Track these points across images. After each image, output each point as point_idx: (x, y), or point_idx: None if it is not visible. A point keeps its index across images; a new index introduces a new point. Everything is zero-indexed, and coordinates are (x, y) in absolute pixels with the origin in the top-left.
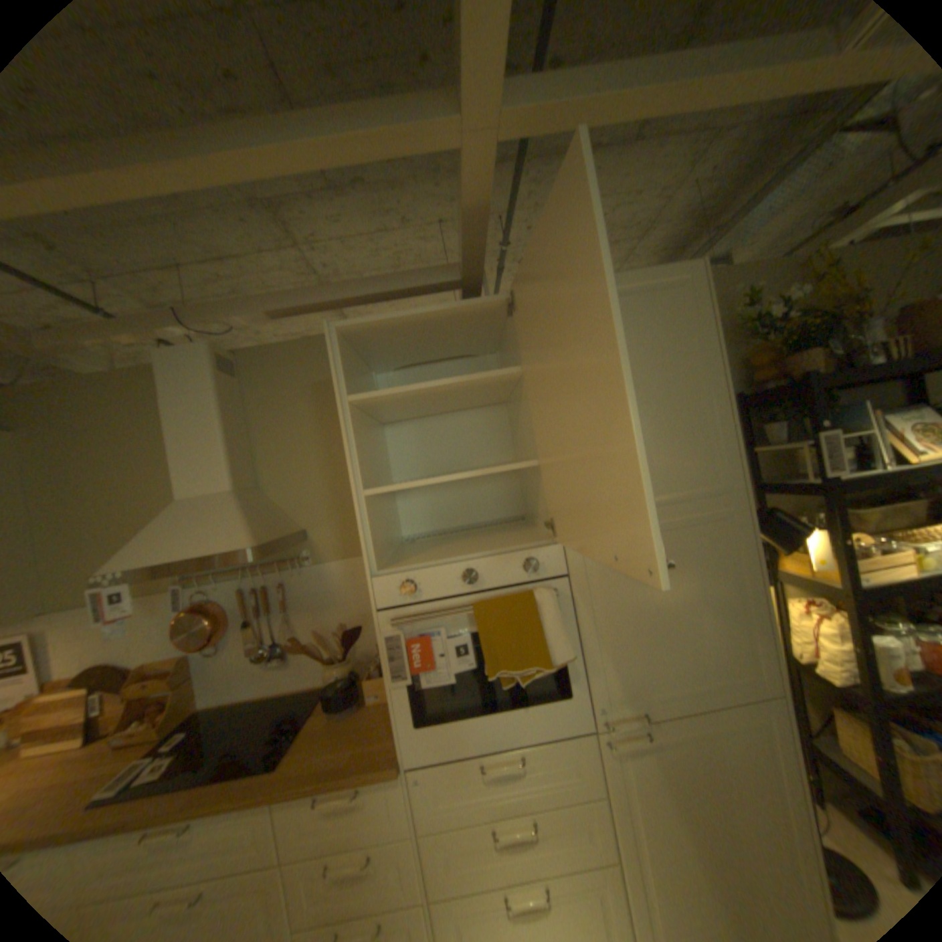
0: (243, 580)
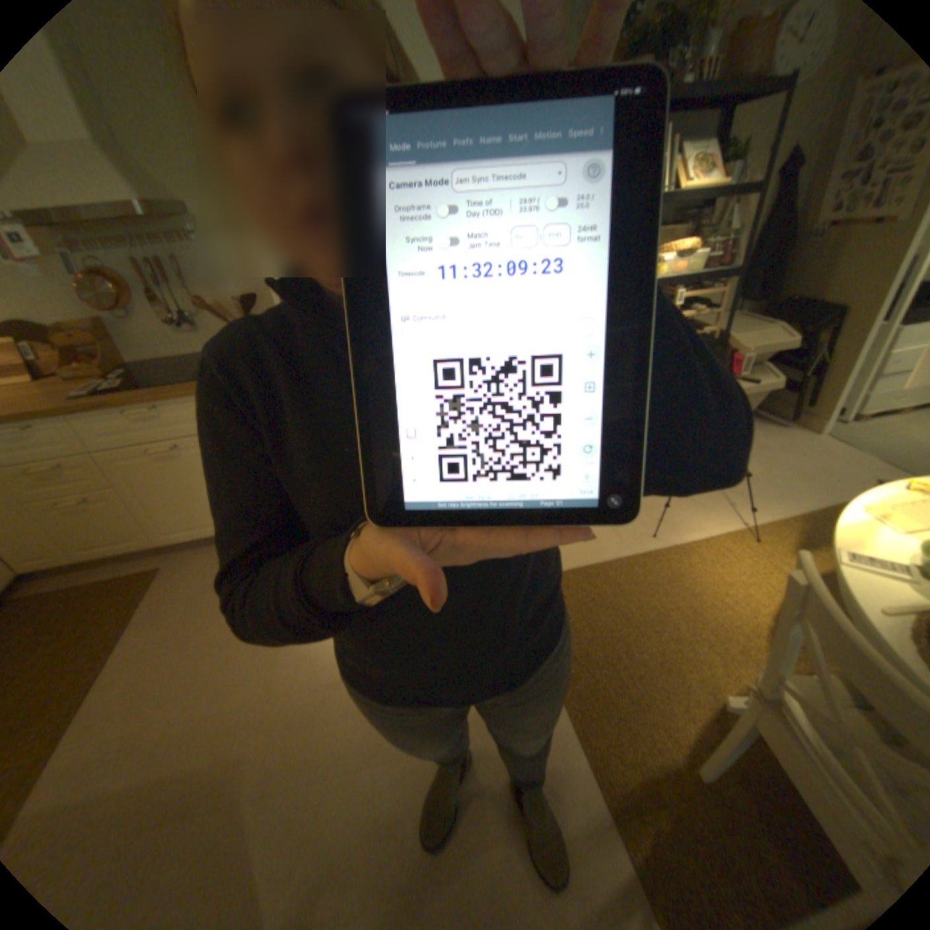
0: (131, 249)
